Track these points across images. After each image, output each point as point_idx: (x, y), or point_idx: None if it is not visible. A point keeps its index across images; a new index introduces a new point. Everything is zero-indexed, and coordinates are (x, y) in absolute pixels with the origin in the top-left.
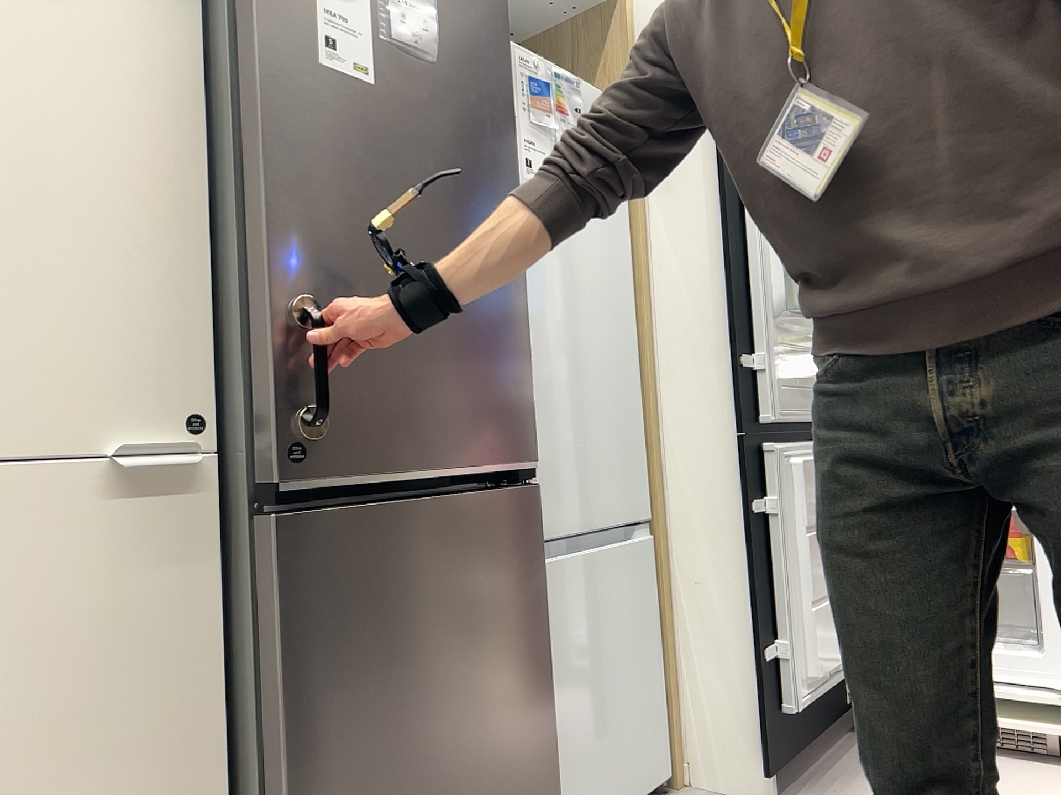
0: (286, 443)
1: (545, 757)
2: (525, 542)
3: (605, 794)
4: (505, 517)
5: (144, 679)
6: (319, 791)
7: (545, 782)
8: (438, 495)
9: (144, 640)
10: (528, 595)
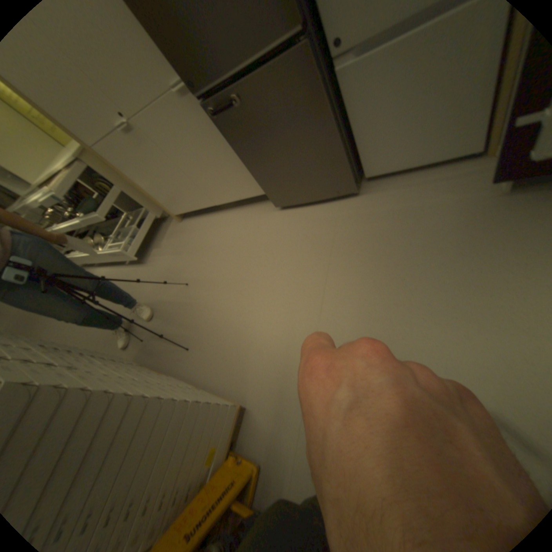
0: (186, 78)
1: (339, 154)
2: (301, 75)
3: (409, 156)
4: (284, 68)
5: (215, 133)
6: (251, 162)
7: (343, 160)
8: (253, 65)
9: (209, 125)
10: (310, 100)
